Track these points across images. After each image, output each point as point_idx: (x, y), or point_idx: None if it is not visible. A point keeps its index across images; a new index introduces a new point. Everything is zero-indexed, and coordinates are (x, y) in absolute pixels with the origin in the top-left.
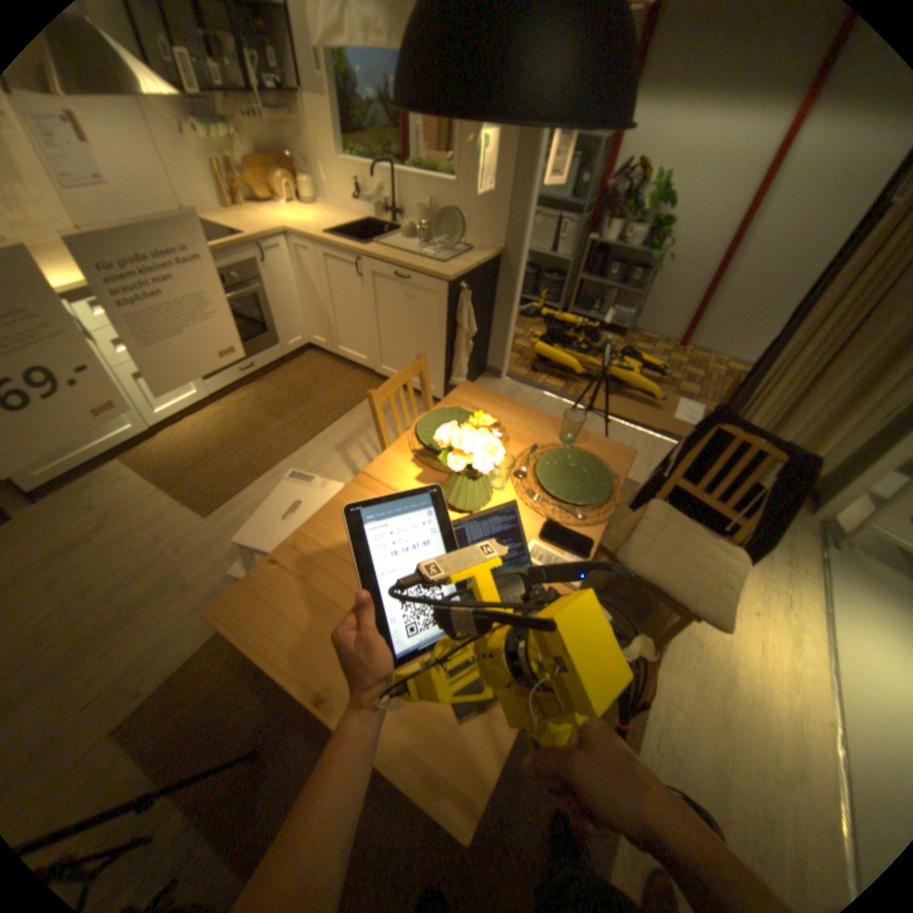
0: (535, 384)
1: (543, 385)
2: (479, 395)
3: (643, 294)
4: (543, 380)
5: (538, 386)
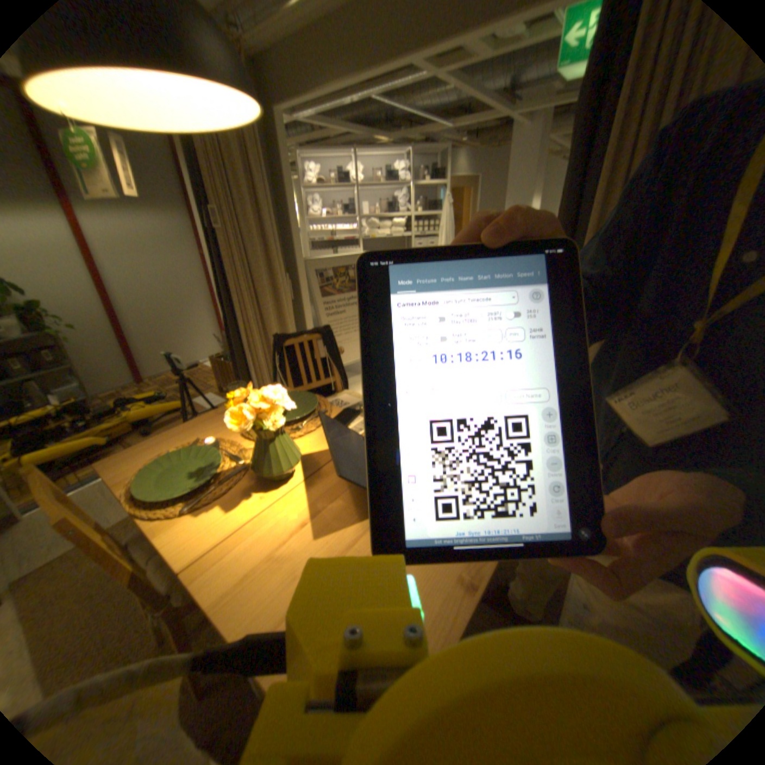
0: (73, 485)
1: (84, 479)
2: (134, 453)
3: (65, 370)
4: (76, 477)
5: (79, 483)
